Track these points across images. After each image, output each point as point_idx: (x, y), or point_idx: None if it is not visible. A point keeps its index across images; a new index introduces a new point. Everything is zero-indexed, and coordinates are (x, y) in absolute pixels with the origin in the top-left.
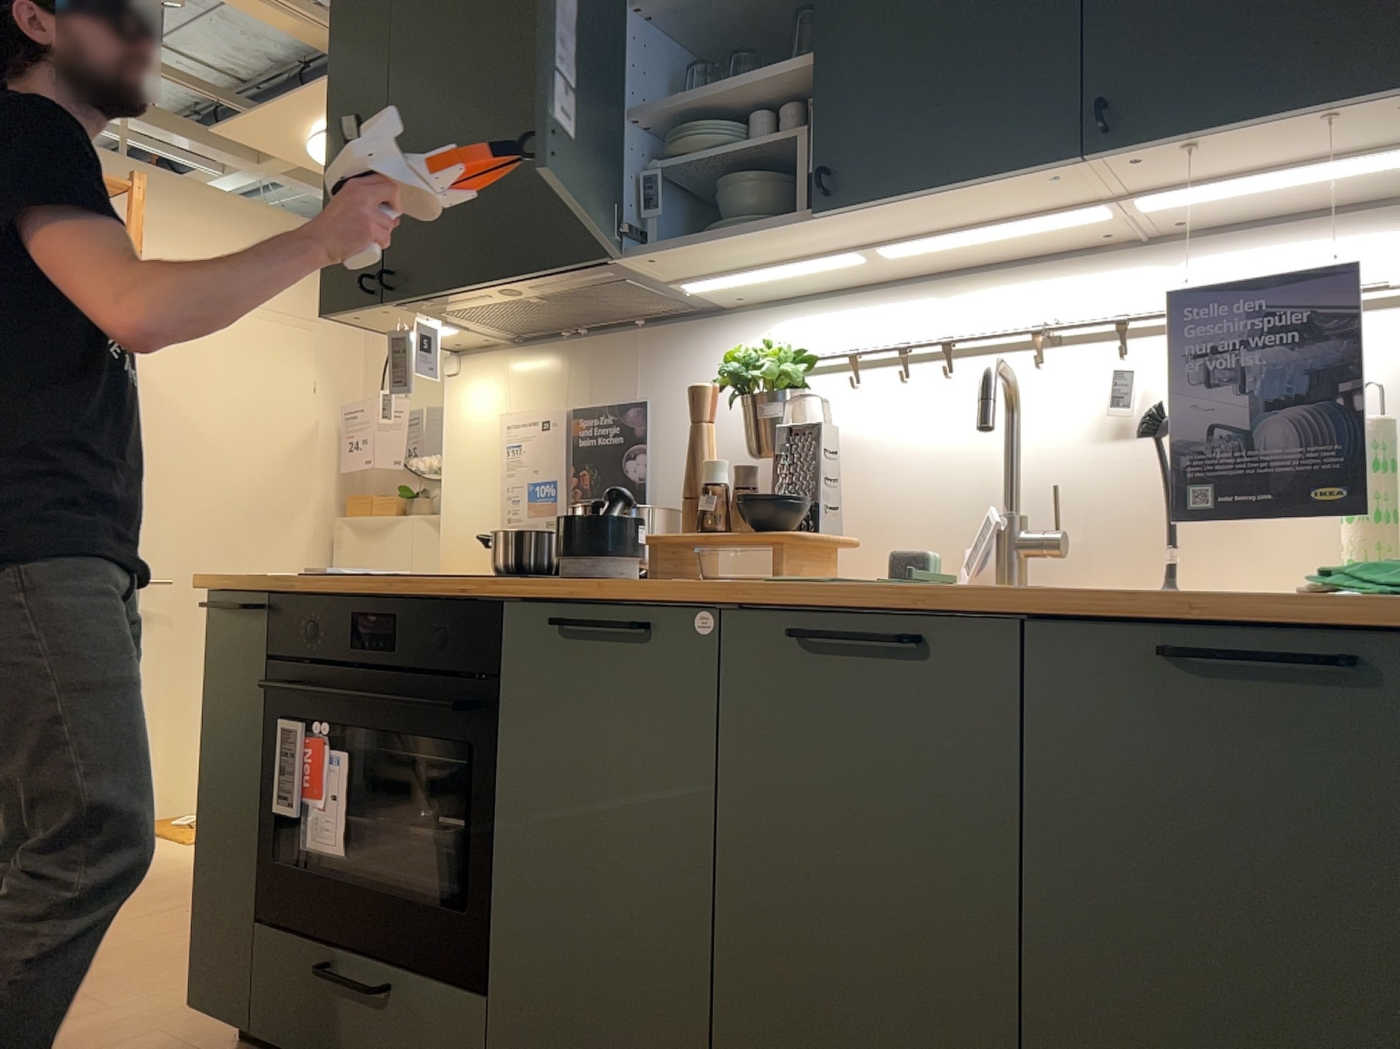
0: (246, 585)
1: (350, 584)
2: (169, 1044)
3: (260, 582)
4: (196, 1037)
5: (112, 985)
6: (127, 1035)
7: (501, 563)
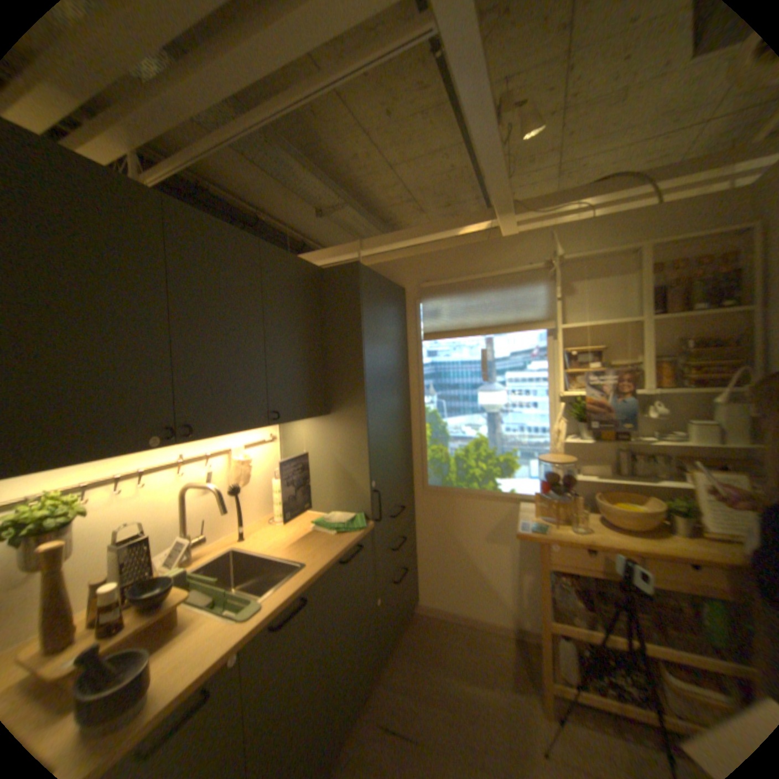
0: None
1: None
2: None
3: None
4: None
5: None
6: None
7: None
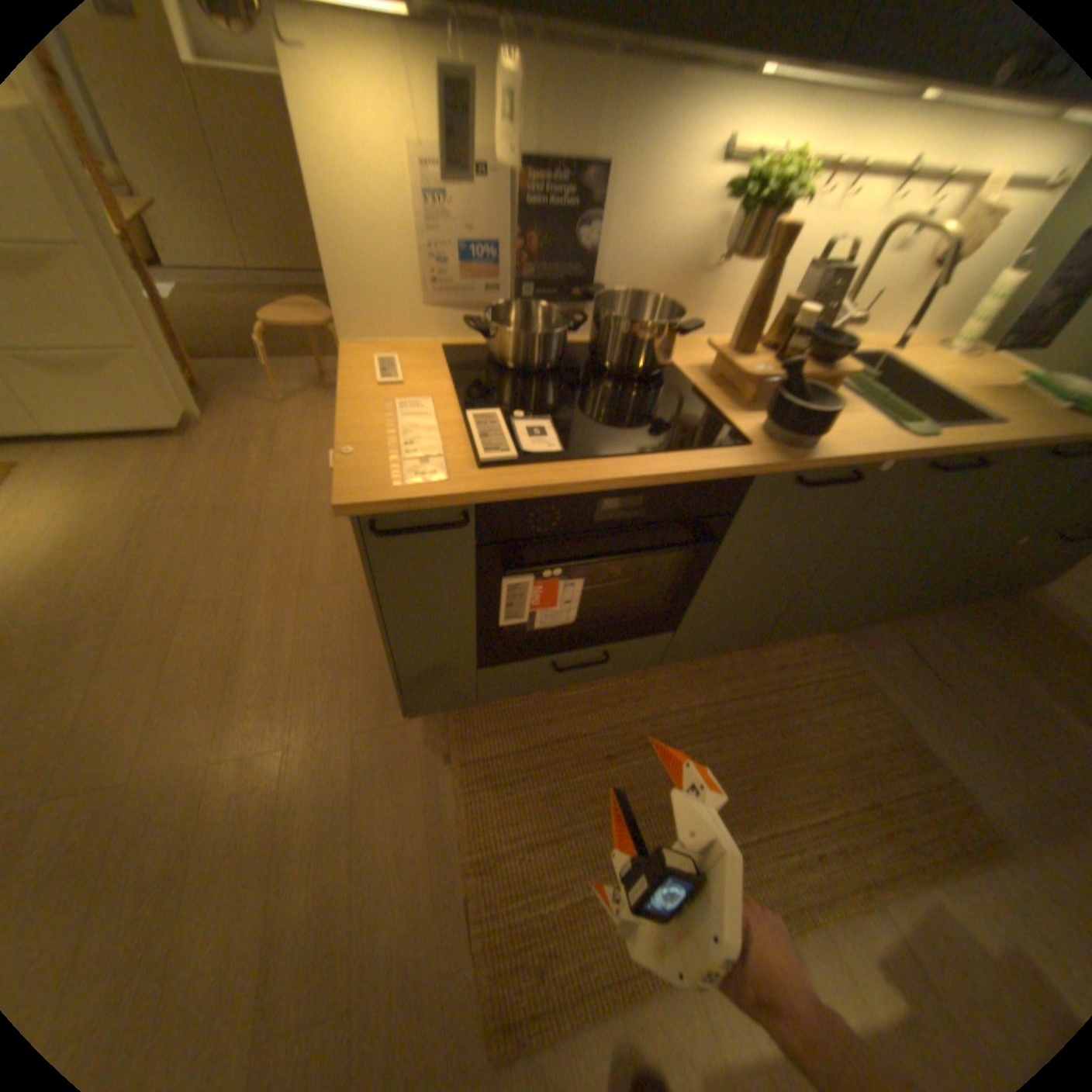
0: (444, 502)
1: (584, 476)
2: (376, 734)
3: (474, 499)
4: (379, 717)
5: (234, 736)
6: (337, 751)
7: (527, 362)
